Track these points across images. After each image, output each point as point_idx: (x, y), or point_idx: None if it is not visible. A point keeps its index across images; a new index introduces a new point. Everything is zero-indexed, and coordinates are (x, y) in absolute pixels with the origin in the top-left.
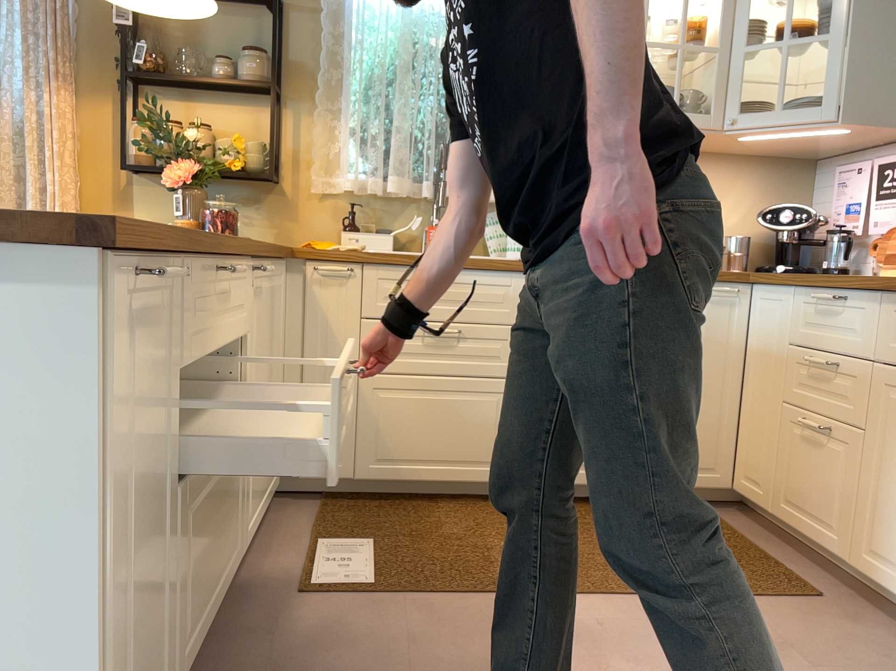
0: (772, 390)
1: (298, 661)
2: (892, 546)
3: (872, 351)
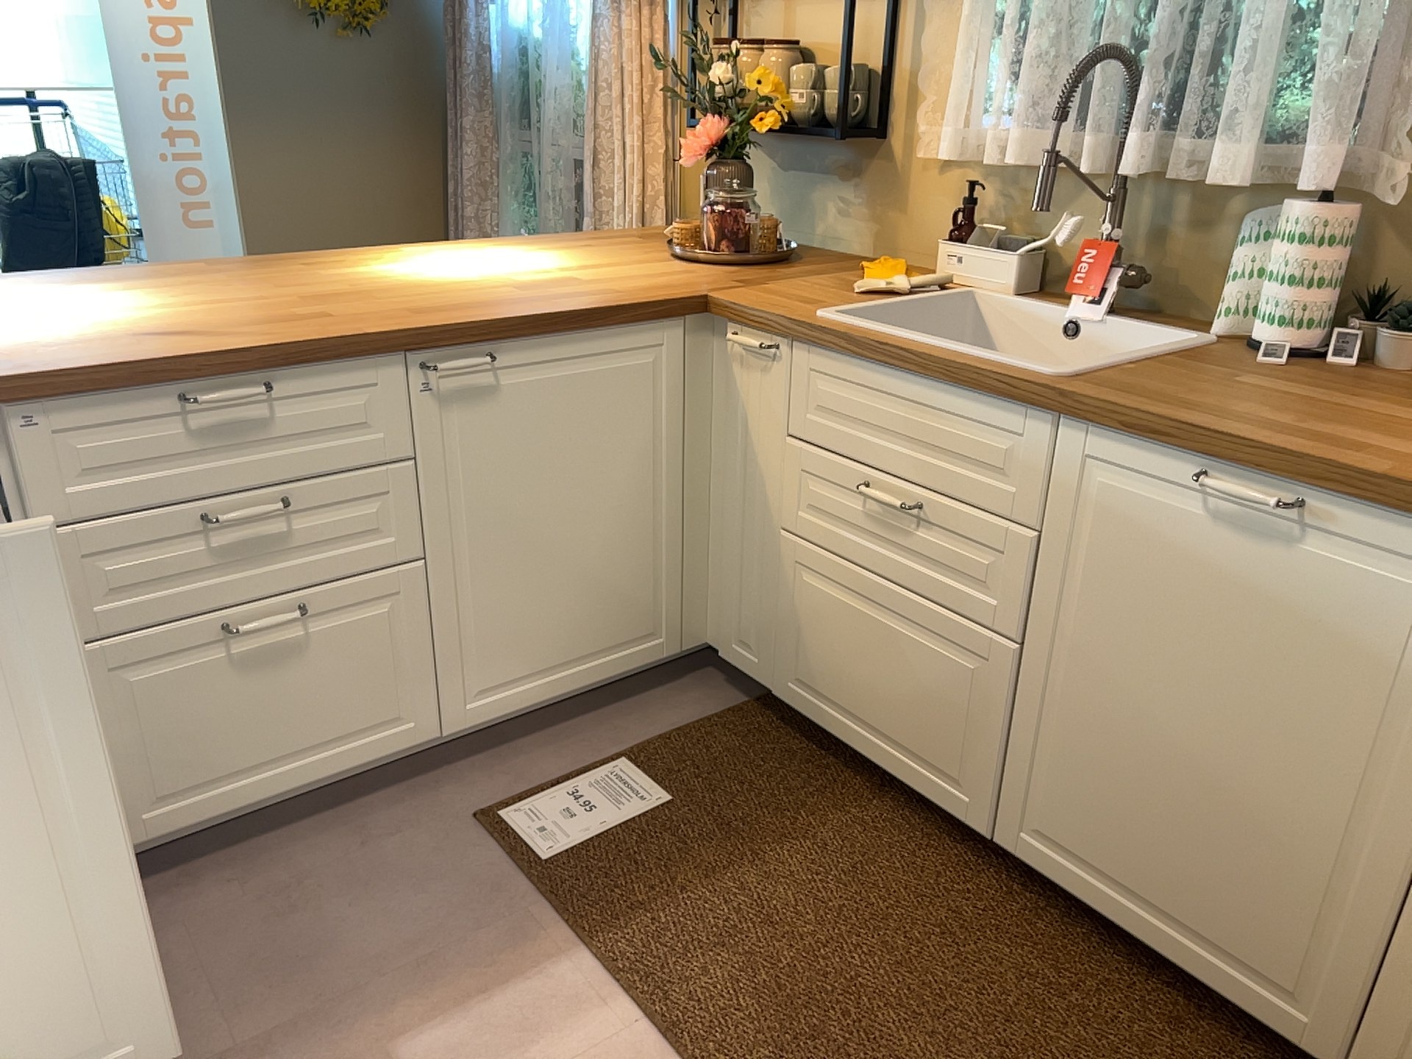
0: None
1: (334, 891)
2: None
3: None
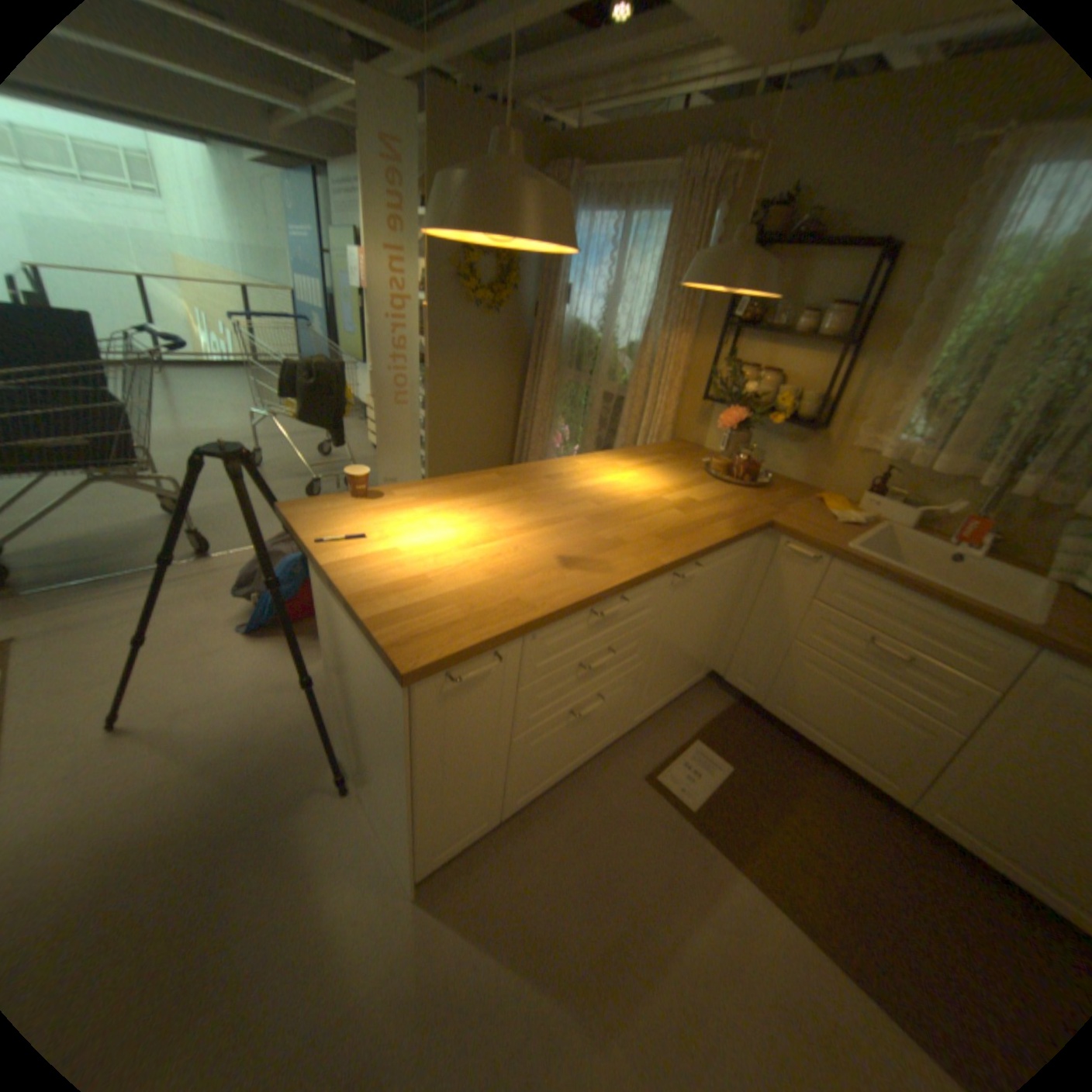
0: None
1: (603, 835)
2: None
3: None
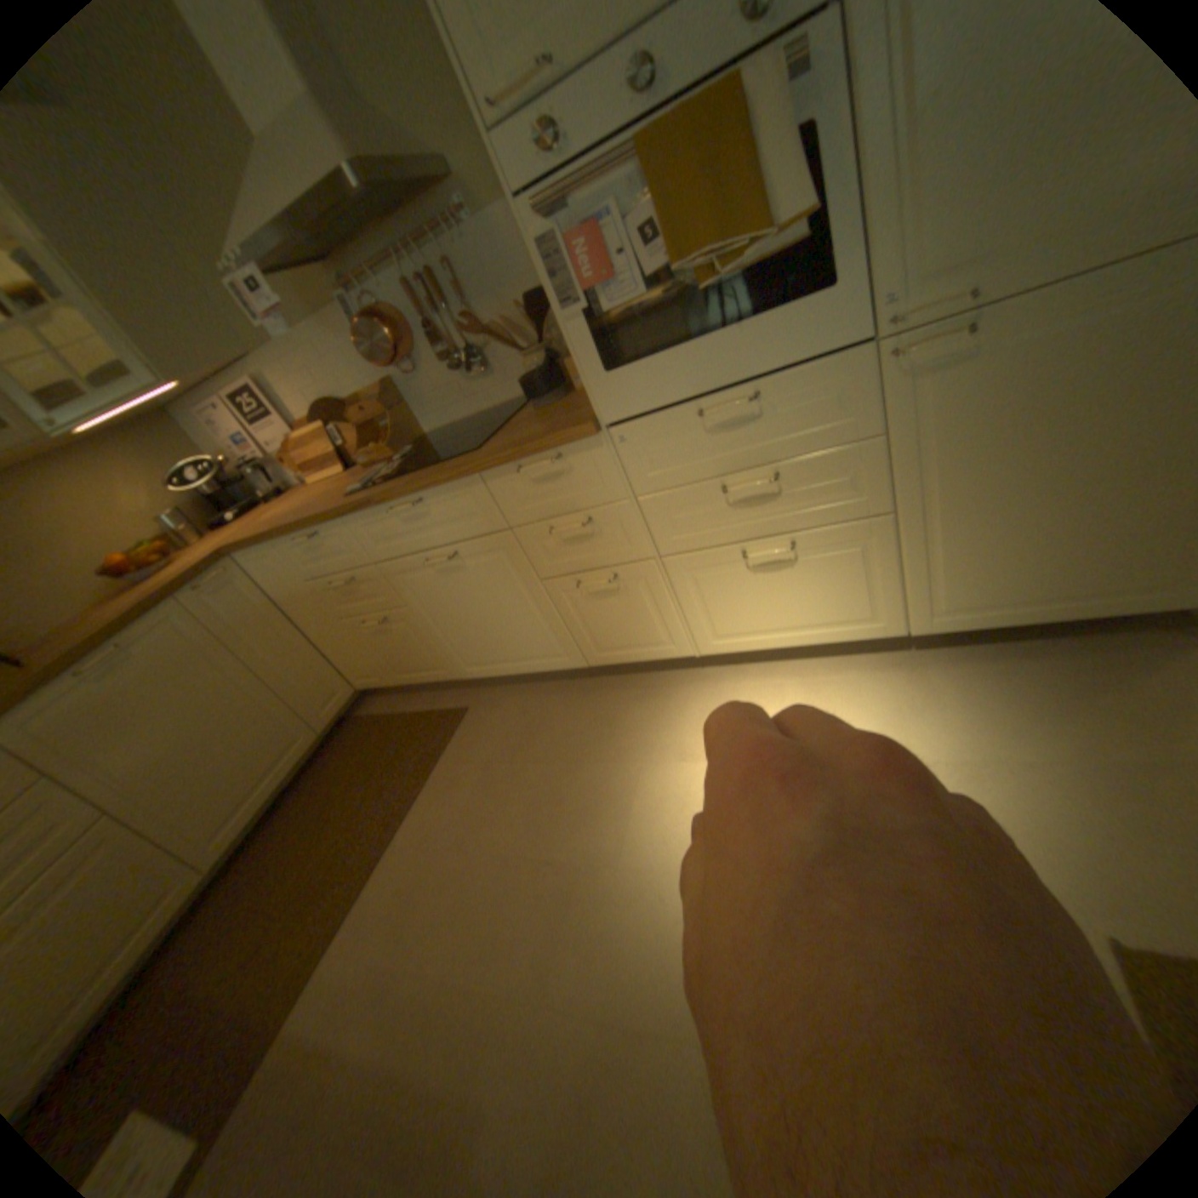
0: (321, 616)
1: None
2: (474, 654)
3: (367, 557)
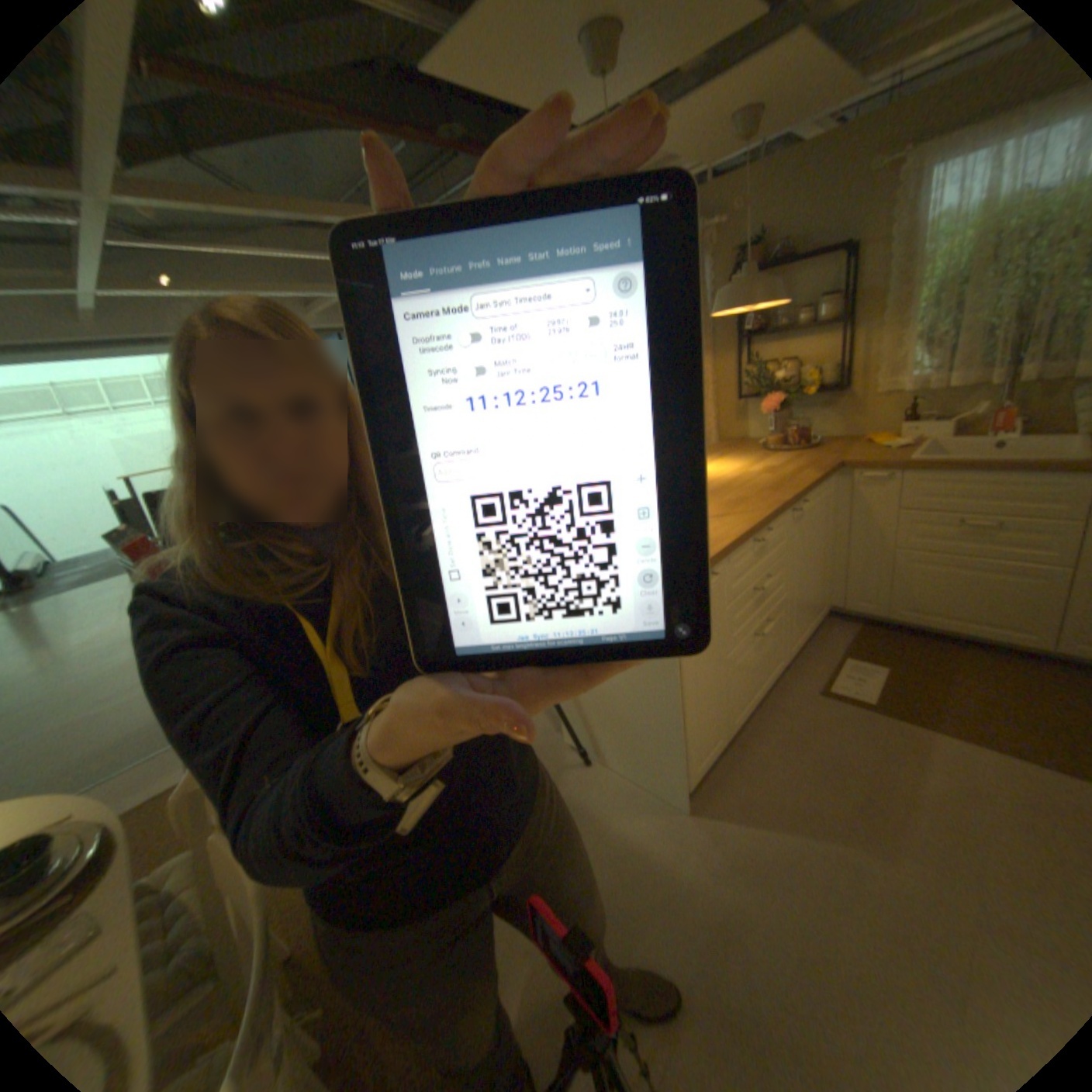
0: None
1: (809, 738)
2: None
3: None
